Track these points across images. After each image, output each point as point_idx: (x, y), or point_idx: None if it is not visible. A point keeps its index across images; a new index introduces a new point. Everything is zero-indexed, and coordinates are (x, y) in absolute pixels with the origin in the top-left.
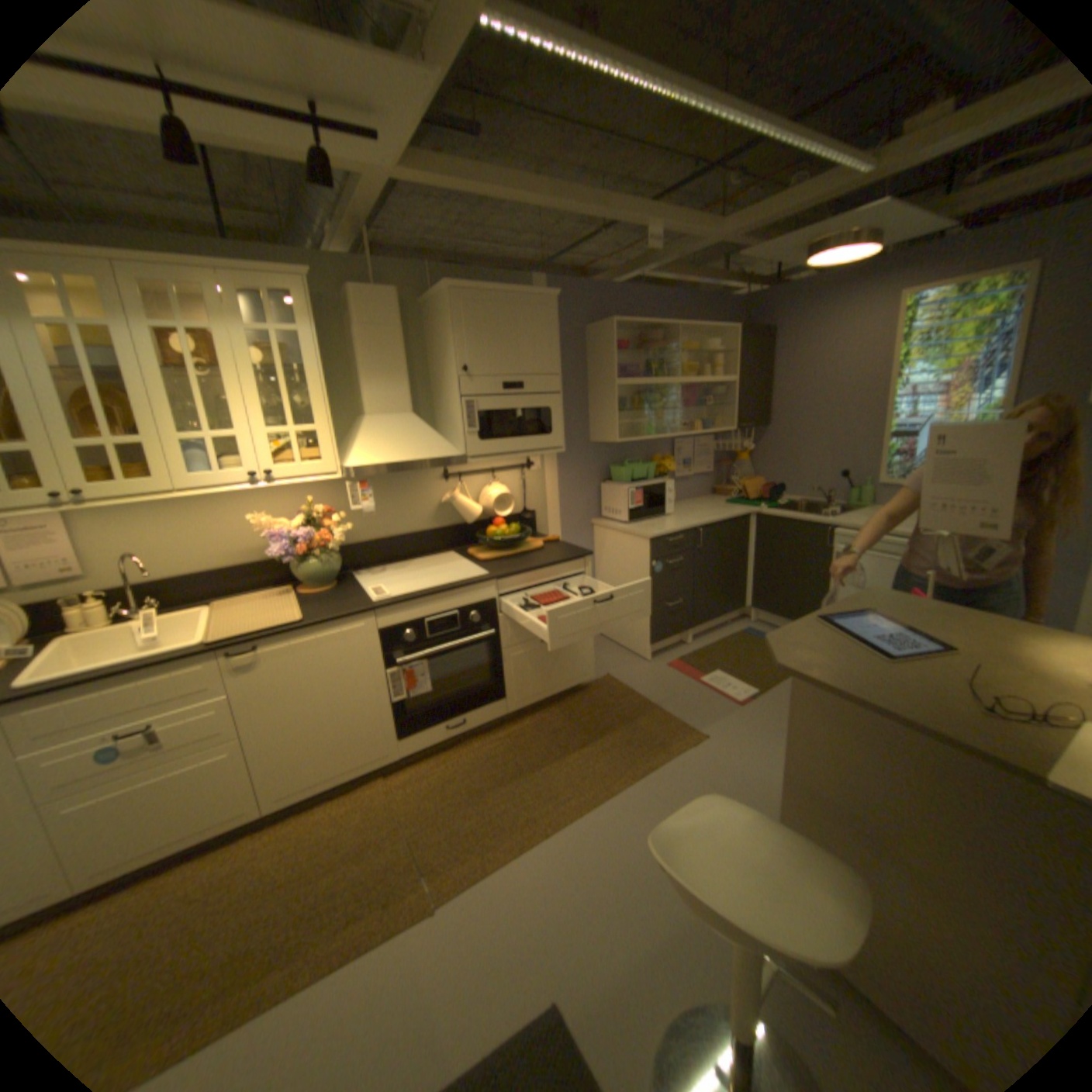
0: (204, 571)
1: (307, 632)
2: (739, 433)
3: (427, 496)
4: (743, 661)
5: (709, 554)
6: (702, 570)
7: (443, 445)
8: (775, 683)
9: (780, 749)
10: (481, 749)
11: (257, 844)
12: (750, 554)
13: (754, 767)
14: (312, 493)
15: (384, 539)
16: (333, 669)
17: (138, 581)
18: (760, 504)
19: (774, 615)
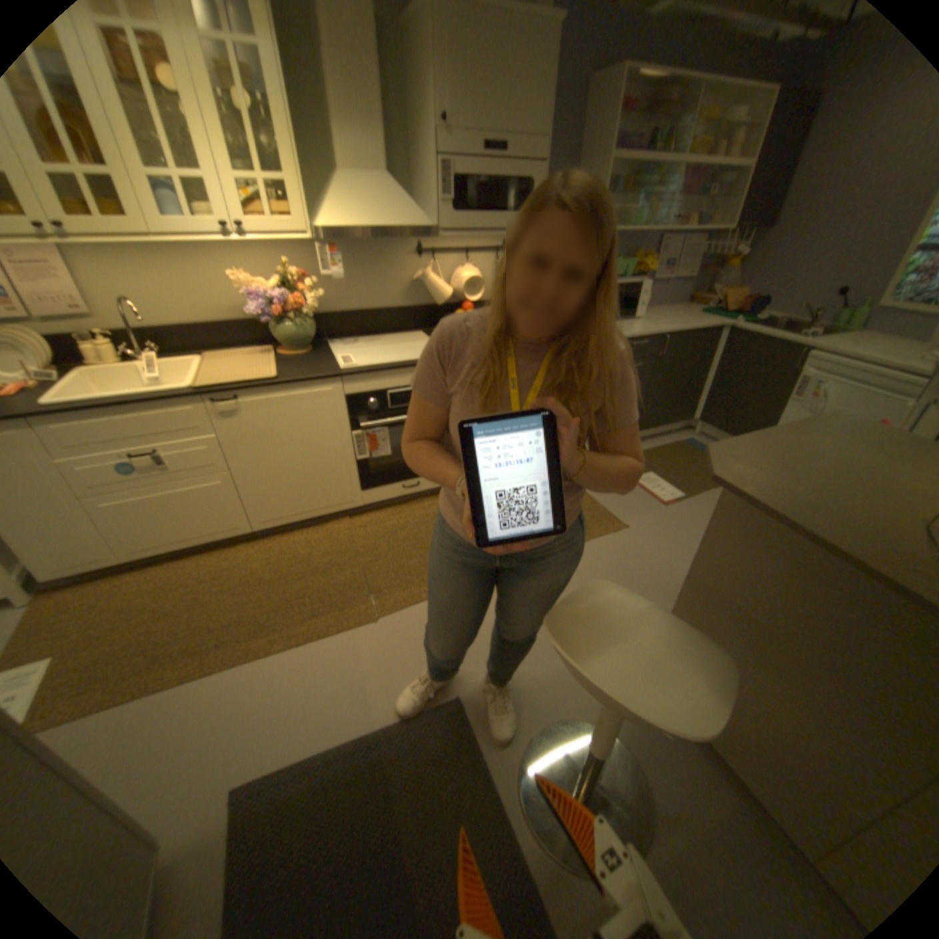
0: (196, 325)
1: (281, 390)
2: (737, 234)
3: (400, 272)
4: (677, 468)
5: (671, 363)
6: (660, 378)
7: (415, 214)
8: (703, 491)
9: (691, 546)
10: (431, 508)
11: (251, 551)
12: (712, 368)
13: (663, 557)
14: (289, 257)
15: (357, 312)
16: (306, 426)
17: (140, 328)
18: (737, 317)
19: (719, 430)
